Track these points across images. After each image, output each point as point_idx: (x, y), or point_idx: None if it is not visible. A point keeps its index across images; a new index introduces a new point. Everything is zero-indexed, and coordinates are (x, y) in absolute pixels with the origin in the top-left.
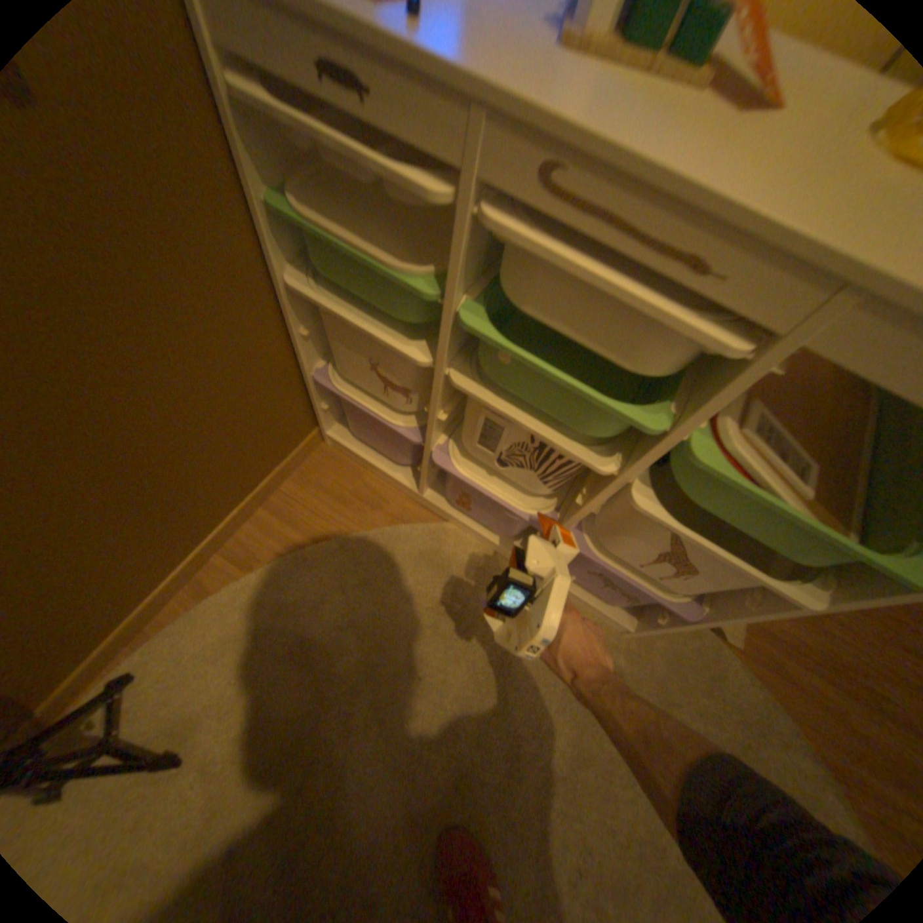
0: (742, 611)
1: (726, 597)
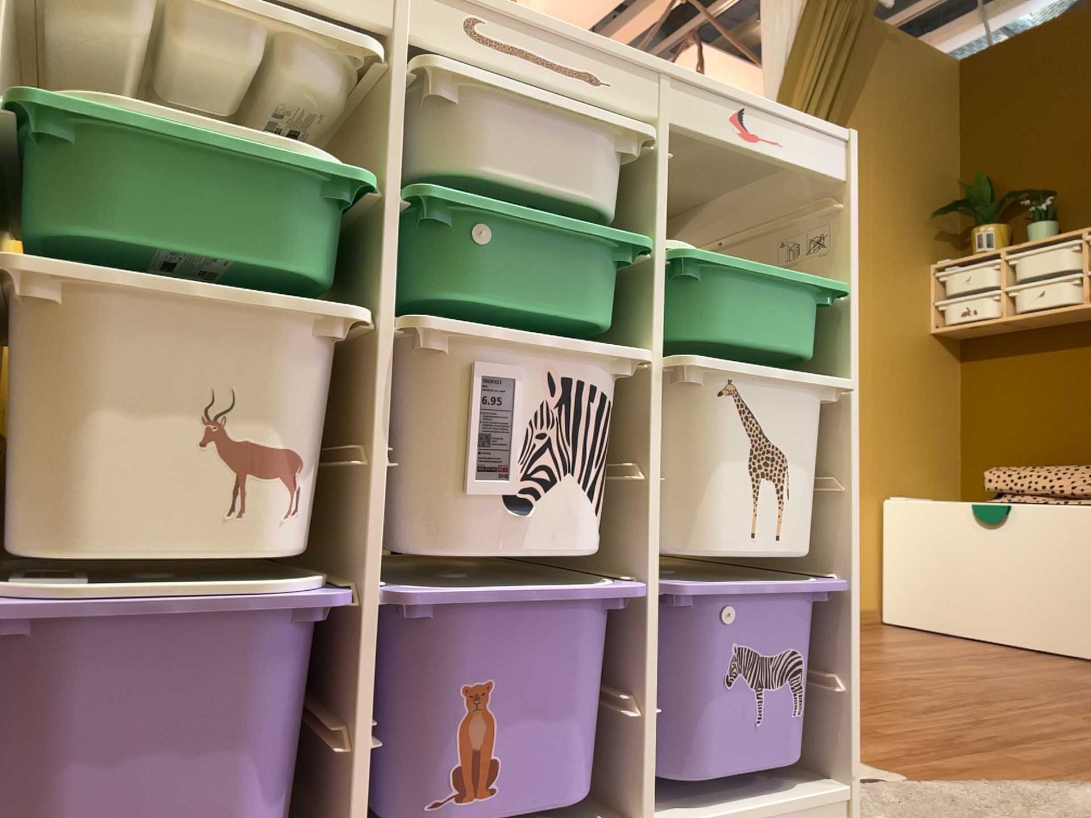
0: (836, 525)
1: (814, 559)
